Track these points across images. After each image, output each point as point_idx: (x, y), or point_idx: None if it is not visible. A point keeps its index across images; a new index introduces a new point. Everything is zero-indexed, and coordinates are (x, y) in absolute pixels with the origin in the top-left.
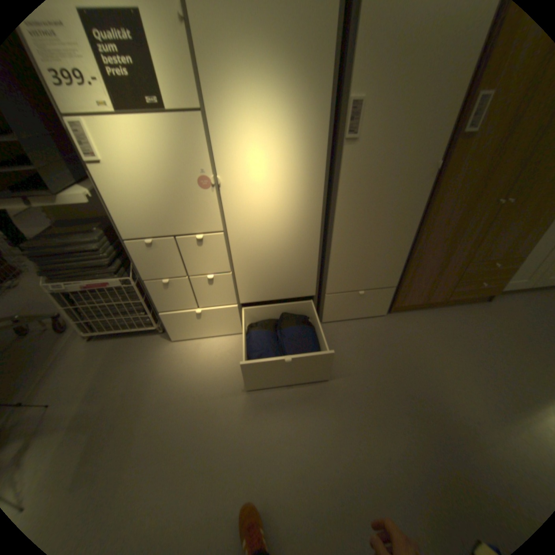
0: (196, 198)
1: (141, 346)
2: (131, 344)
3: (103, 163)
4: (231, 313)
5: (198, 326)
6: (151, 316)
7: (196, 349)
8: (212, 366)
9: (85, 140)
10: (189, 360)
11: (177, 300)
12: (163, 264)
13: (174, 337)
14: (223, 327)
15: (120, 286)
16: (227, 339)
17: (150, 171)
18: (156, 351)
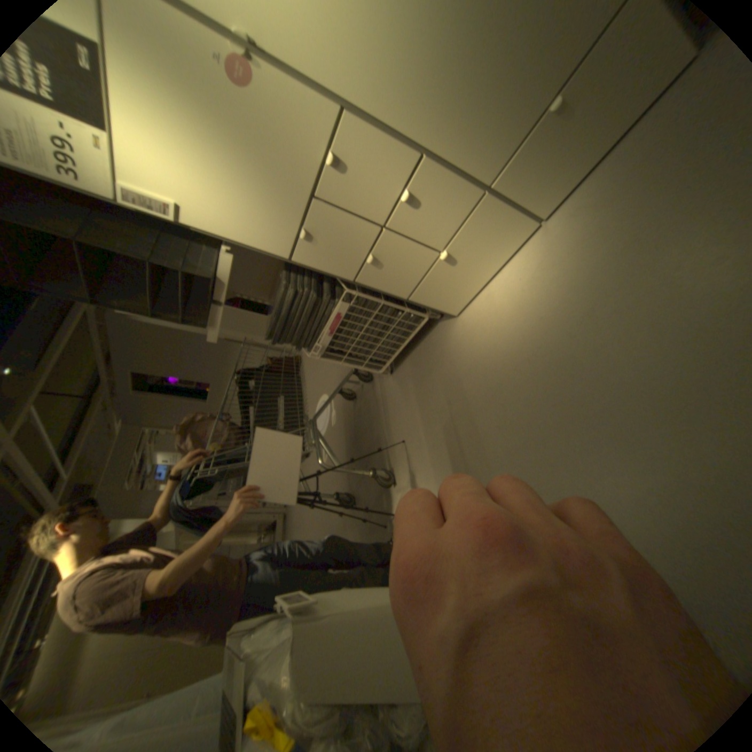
0: (262, 108)
1: (434, 346)
2: (424, 350)
3: (178, 201)
4: (493, 214)
5: (468, 274)
6: (410, 309)
7: (492, 303)
8: (529, 306)
9: (144, 198)
10: (493, 322)
11: (408, 267)
12: (345, 243)
13: (456, 311)
14: (503, 245)
15: (350, 306)
16: (526, 255)
17: (199, 150)
18: (451, 339)
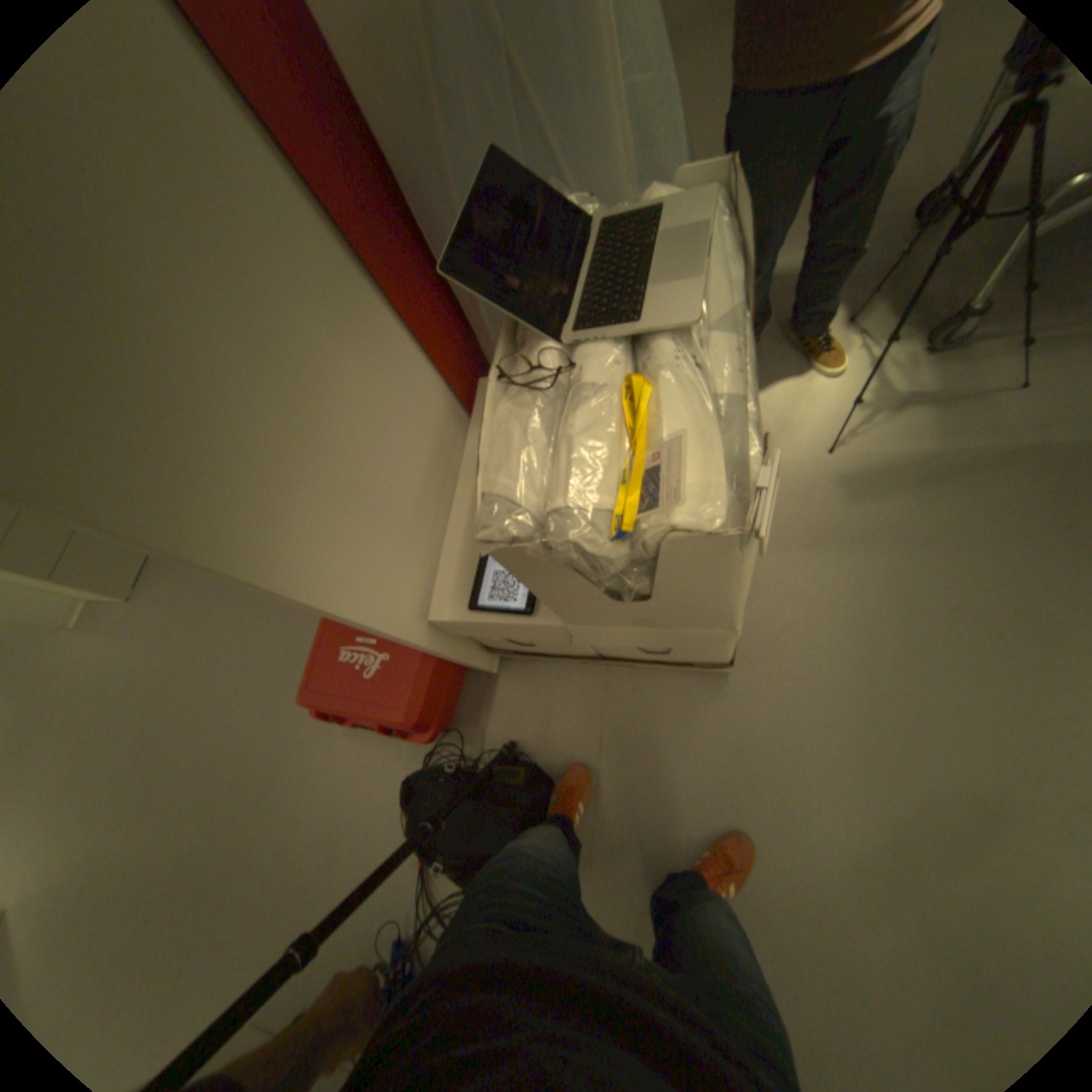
0: None
1: None
2: None
3: None
4: None
5: None
6: None
7: None
8: None
9: None
10: None
11: None
12: None
13: None
14: None
15: None
16: None
17: None
18: None
